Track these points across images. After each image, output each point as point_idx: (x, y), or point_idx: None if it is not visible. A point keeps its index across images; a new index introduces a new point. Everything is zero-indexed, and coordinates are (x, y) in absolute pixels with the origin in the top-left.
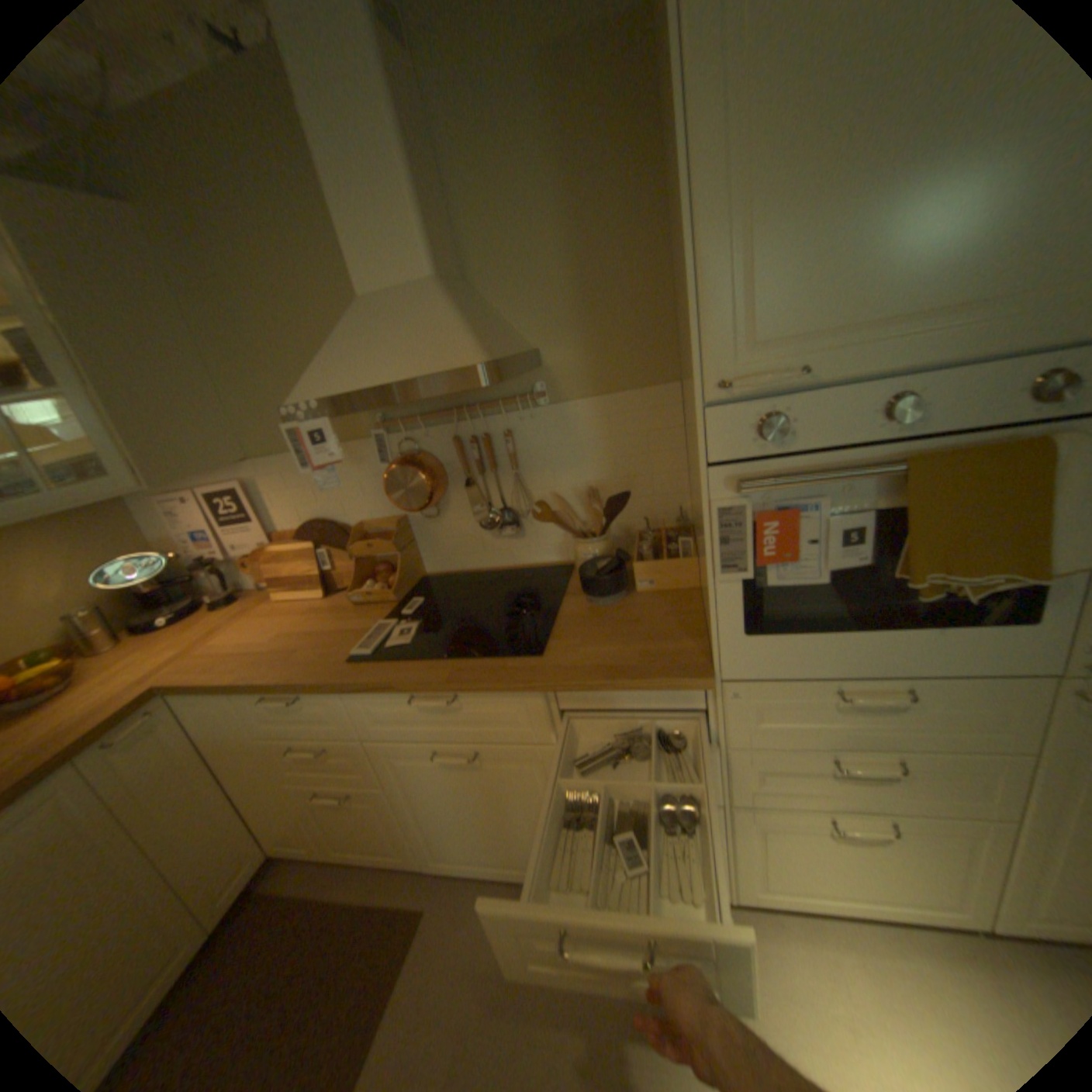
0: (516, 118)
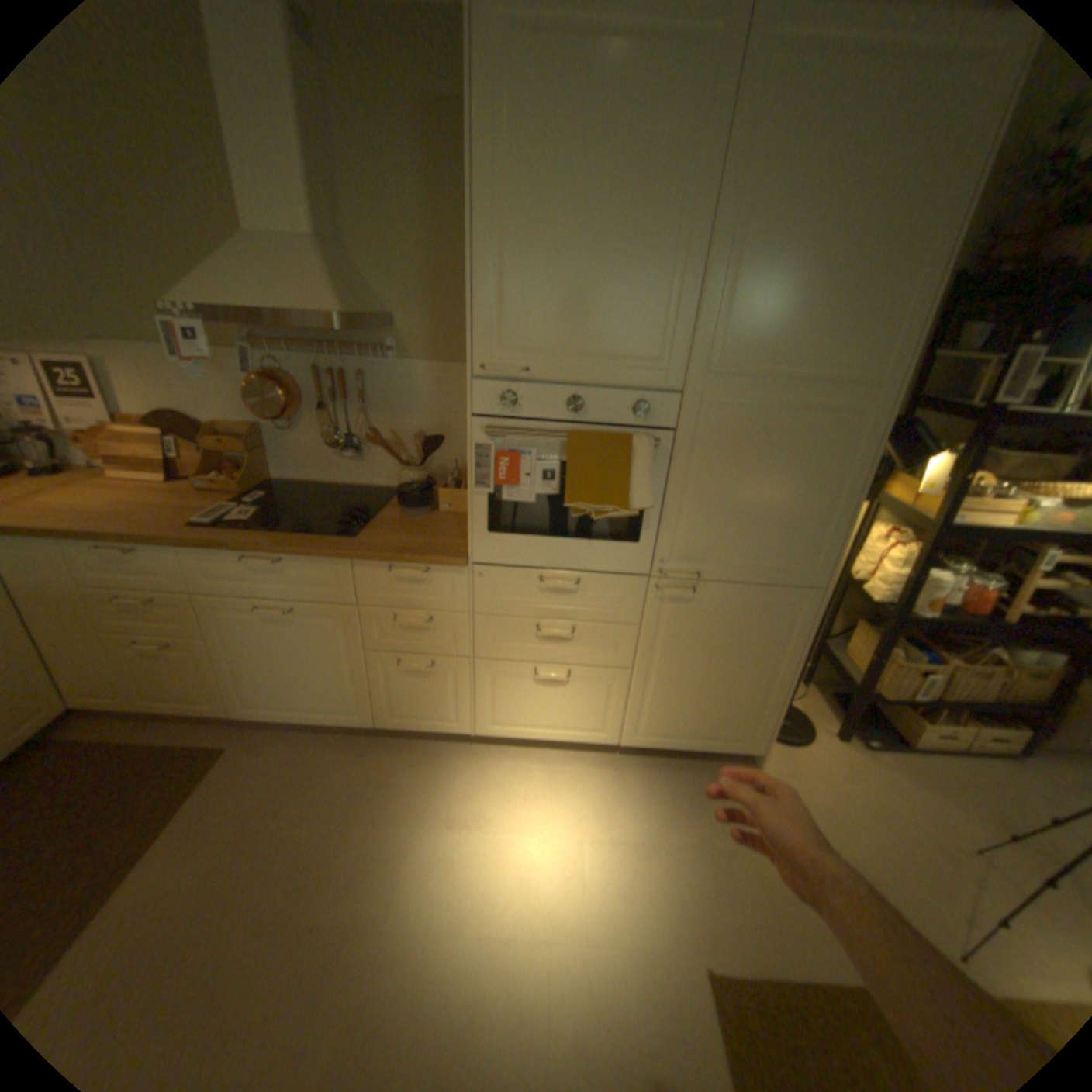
0: (396, 139)
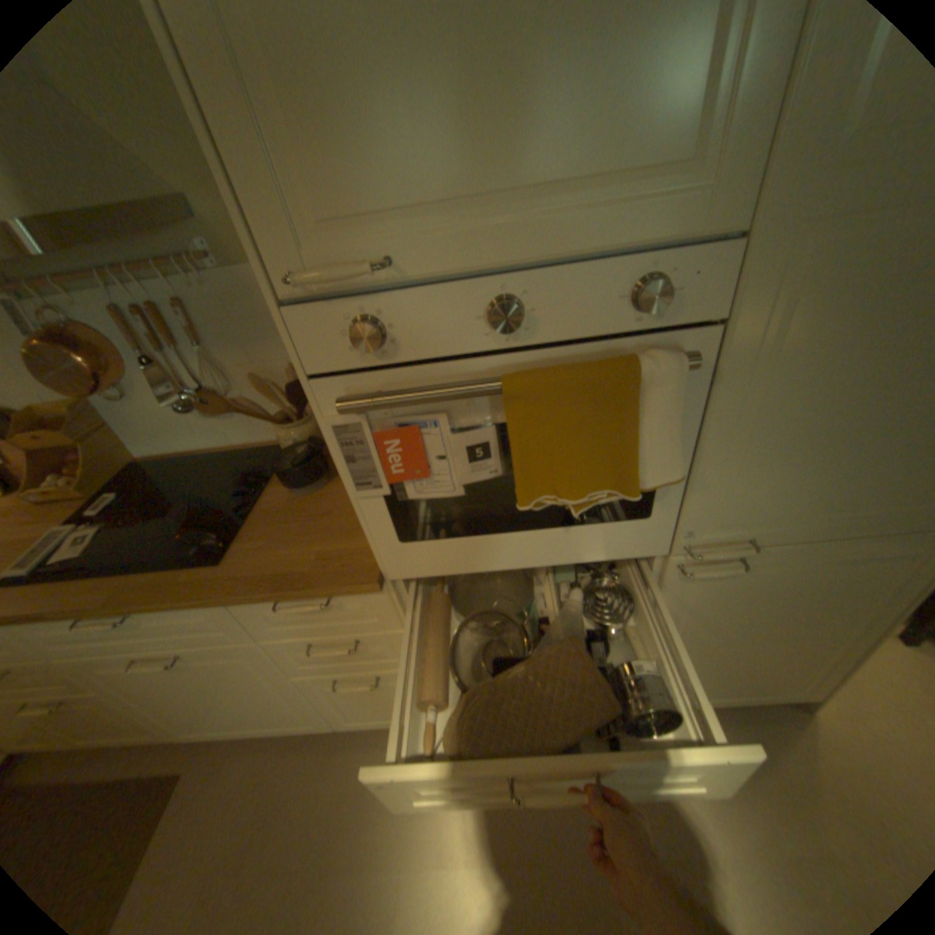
0: None
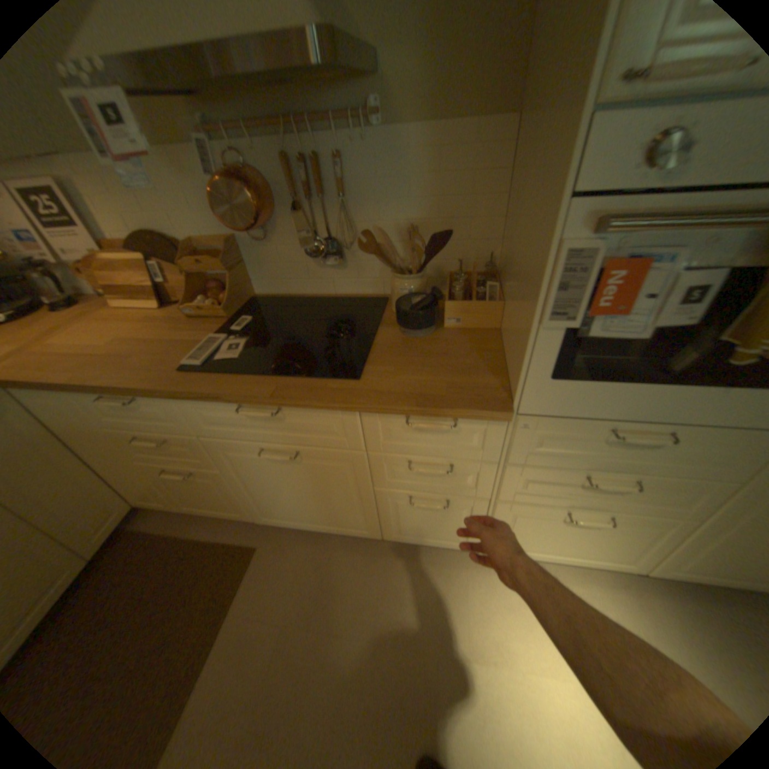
0: None
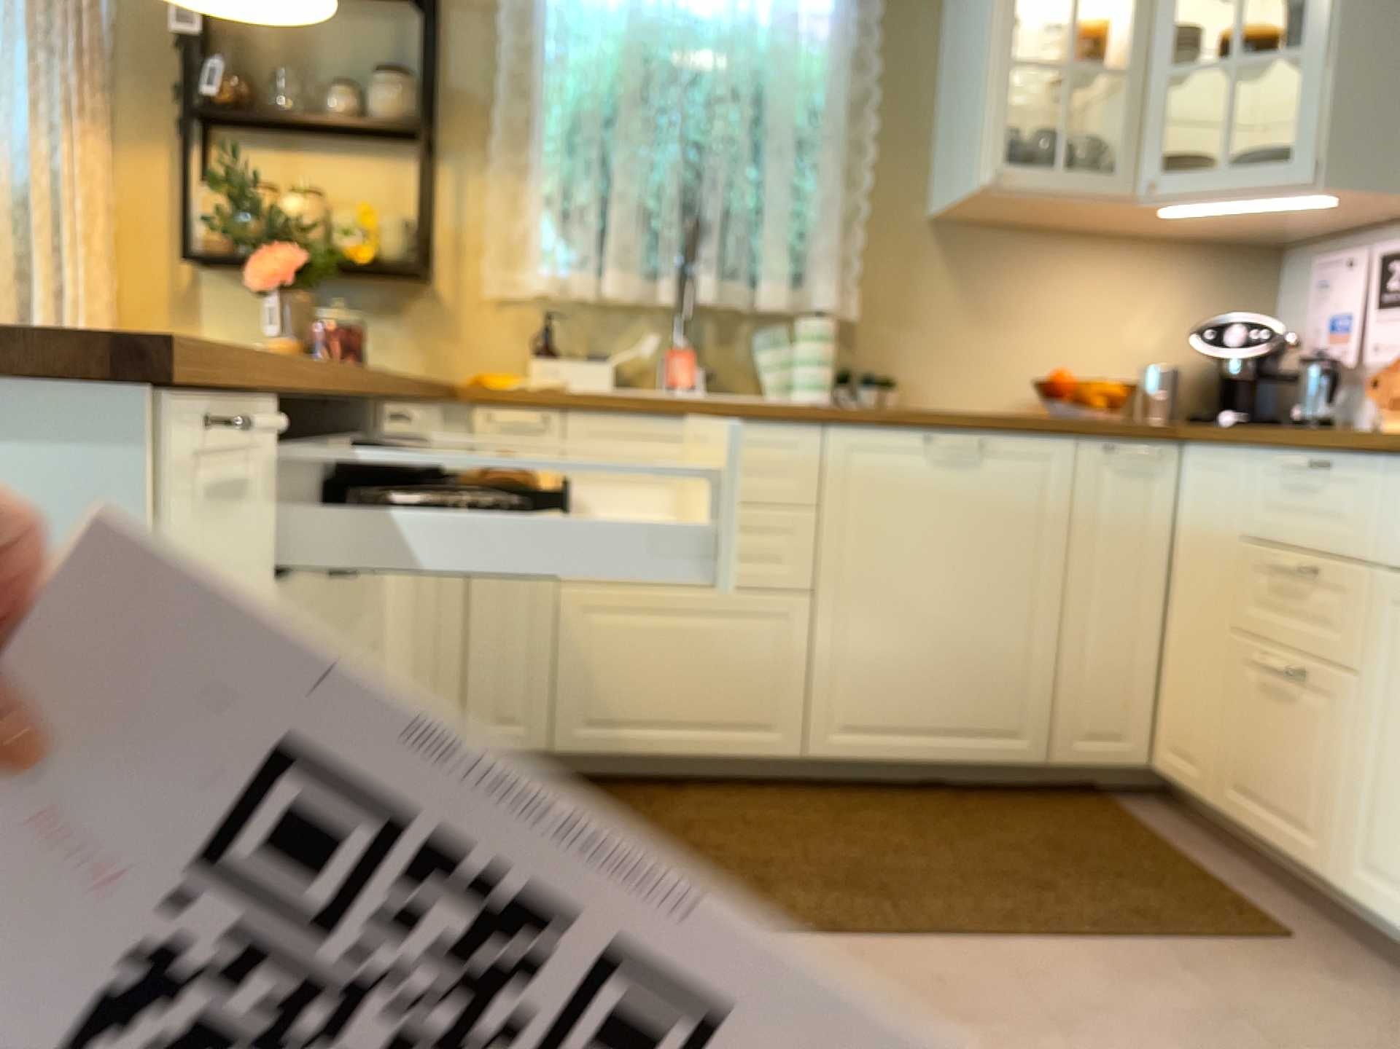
0: None
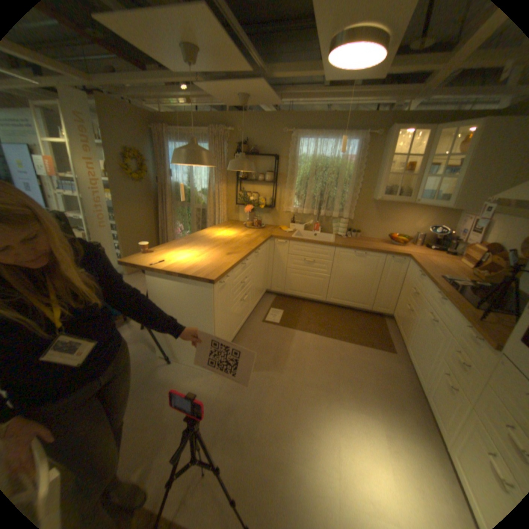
0: None
